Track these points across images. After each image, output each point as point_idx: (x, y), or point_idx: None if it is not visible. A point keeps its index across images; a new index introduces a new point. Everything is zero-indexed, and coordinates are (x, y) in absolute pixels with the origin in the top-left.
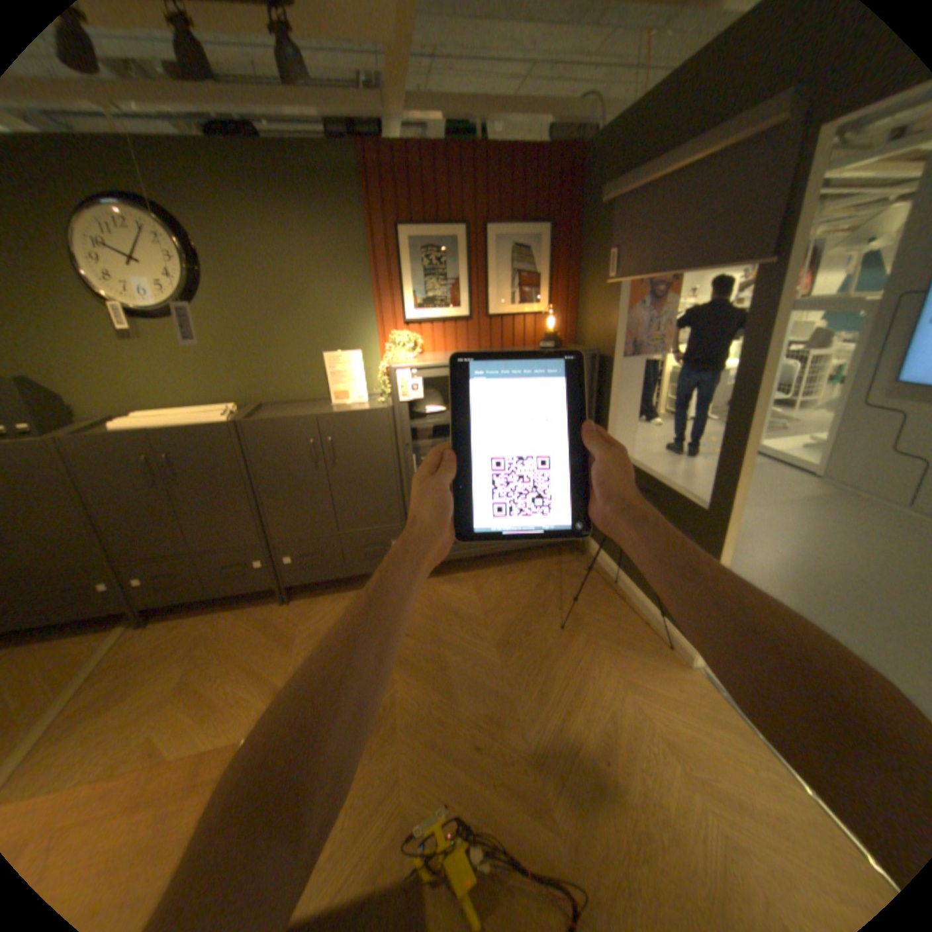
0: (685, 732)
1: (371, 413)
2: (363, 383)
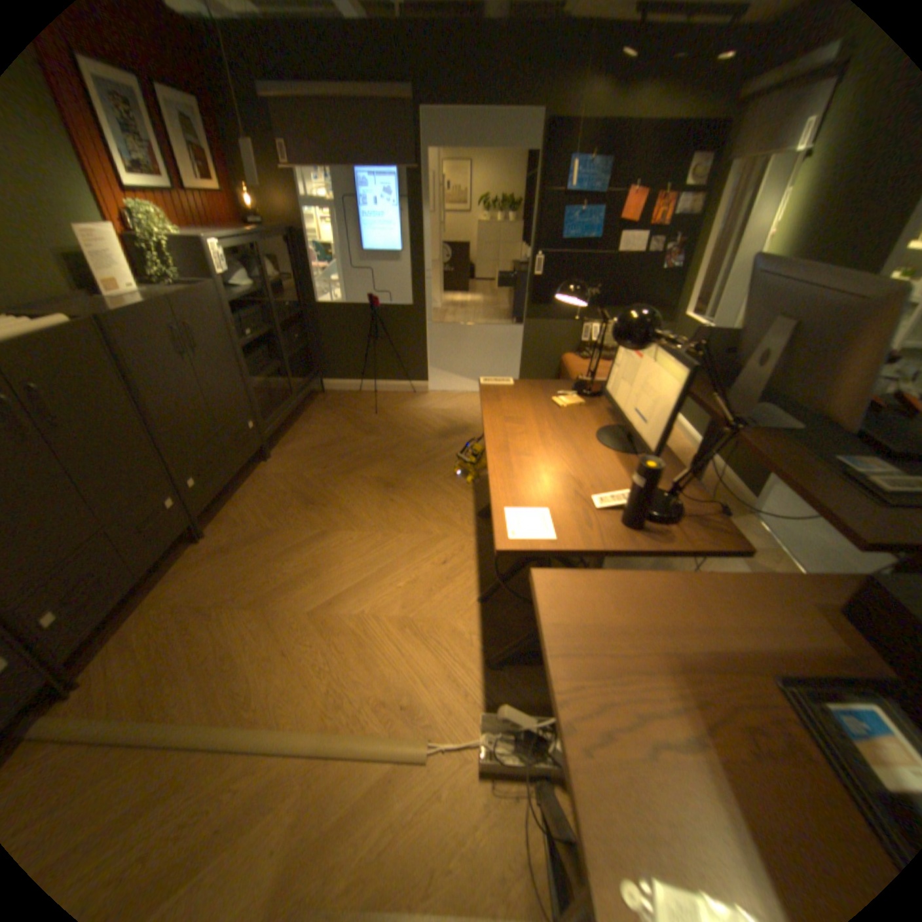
0: (453, 404)
1: (205, 289)
2: (128, 267)
